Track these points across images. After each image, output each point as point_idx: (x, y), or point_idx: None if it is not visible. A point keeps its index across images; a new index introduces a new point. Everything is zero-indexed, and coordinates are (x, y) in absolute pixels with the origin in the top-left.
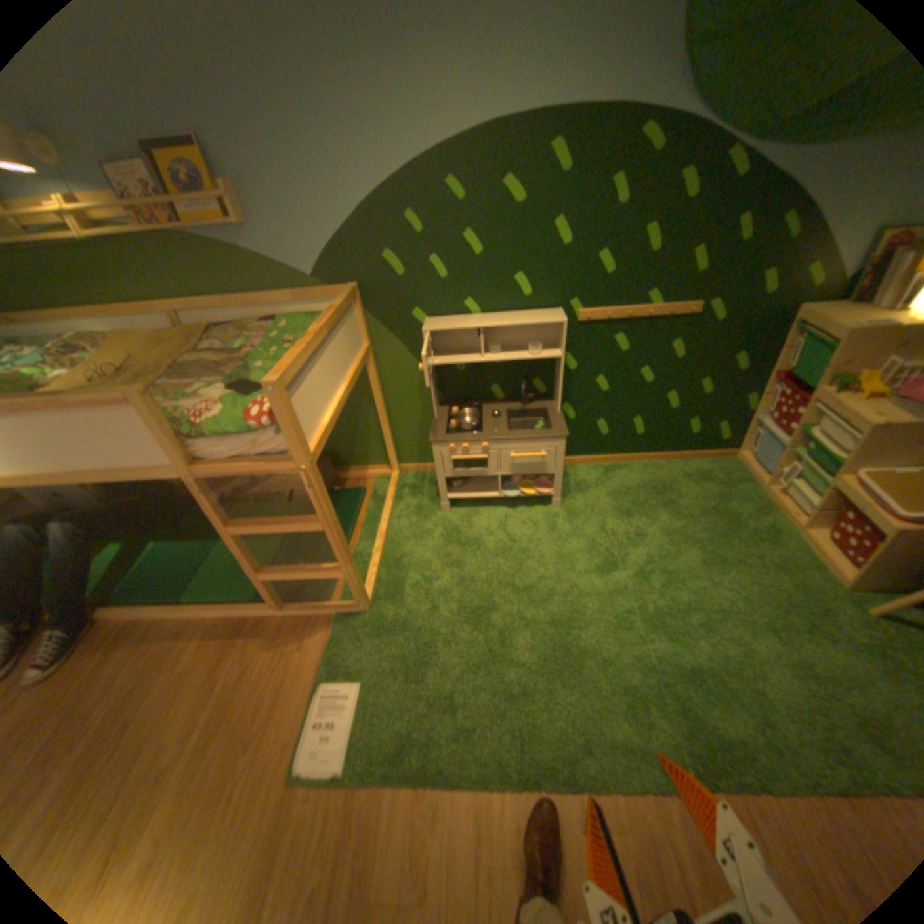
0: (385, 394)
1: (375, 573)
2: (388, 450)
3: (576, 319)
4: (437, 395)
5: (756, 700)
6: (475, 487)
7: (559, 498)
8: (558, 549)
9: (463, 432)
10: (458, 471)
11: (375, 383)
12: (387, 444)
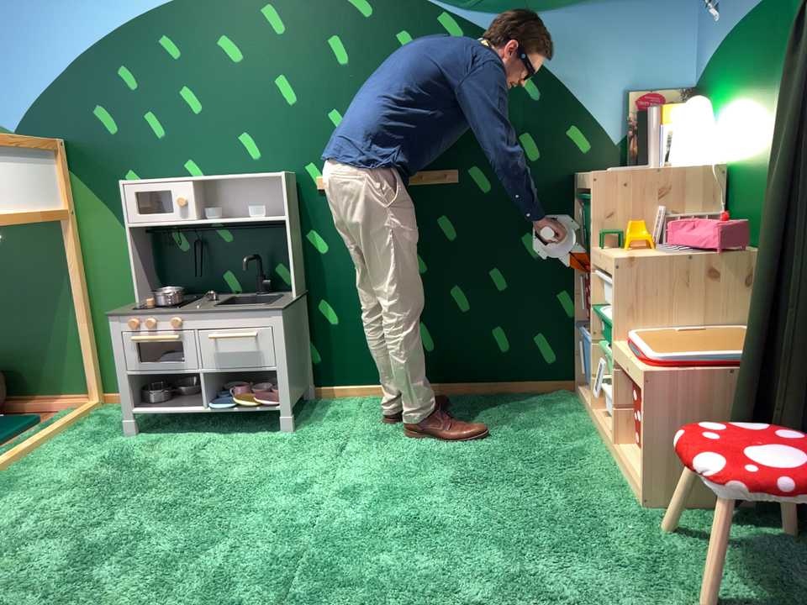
0: (90, 280)
1: None
2: (86, 362)
3: (315, 185)
4: (152, 279)
5: None
6: (180, 402)
7: (290, 415)
8: (257, 470)
9: (155, 306)
10: (146, 364)
11: (74, 259)
12: (84, 351)
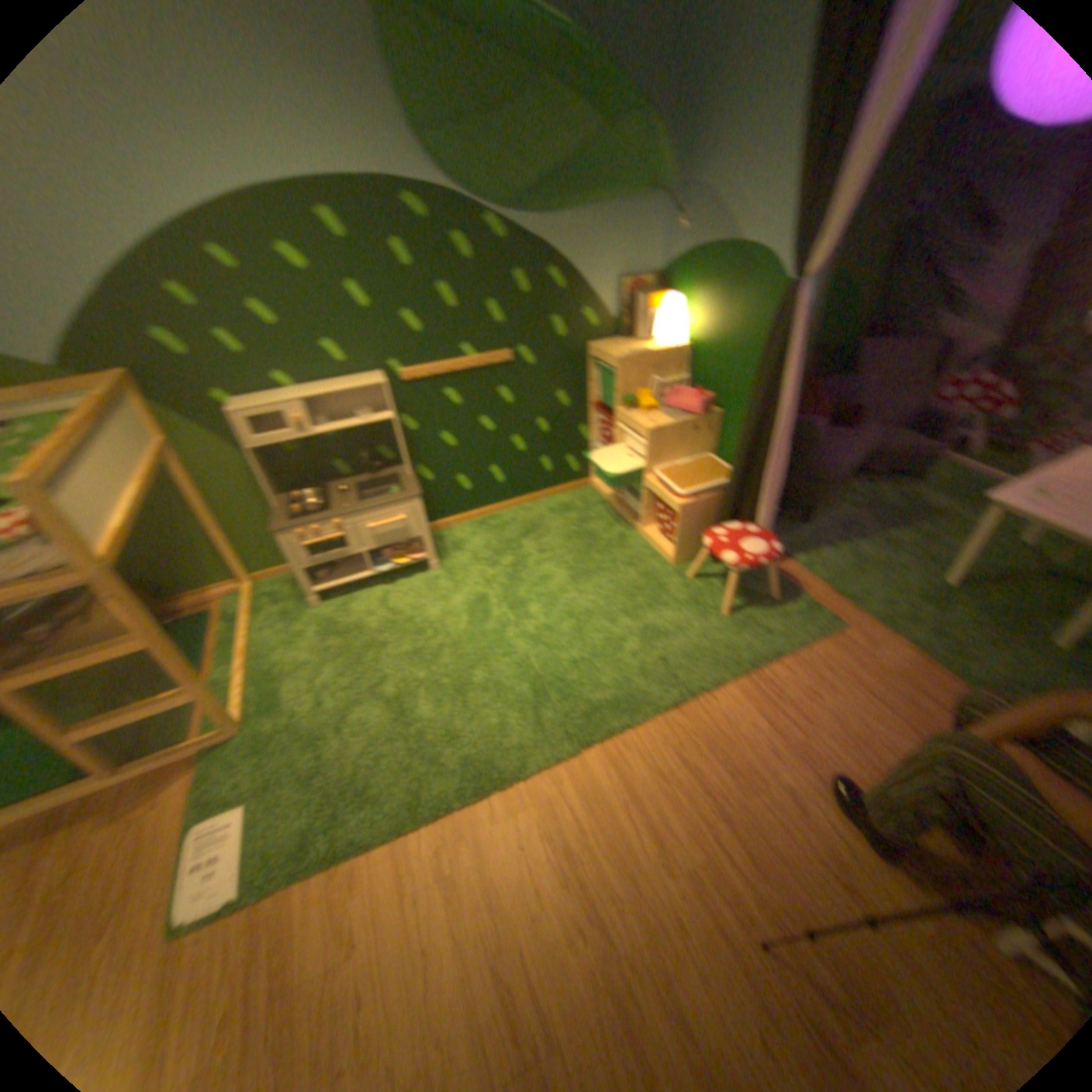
0: (201, 495)
1: (238, 695)
2: (225, 561)
3: (397, 379)
4: (268, 483)
5: (614, 667)
6: (342, 573)
7: (434, 560)
8: (441, 607)
9: (306, 514)
10: (314, 558)
11: (182, 483)
12: (220, 553)
